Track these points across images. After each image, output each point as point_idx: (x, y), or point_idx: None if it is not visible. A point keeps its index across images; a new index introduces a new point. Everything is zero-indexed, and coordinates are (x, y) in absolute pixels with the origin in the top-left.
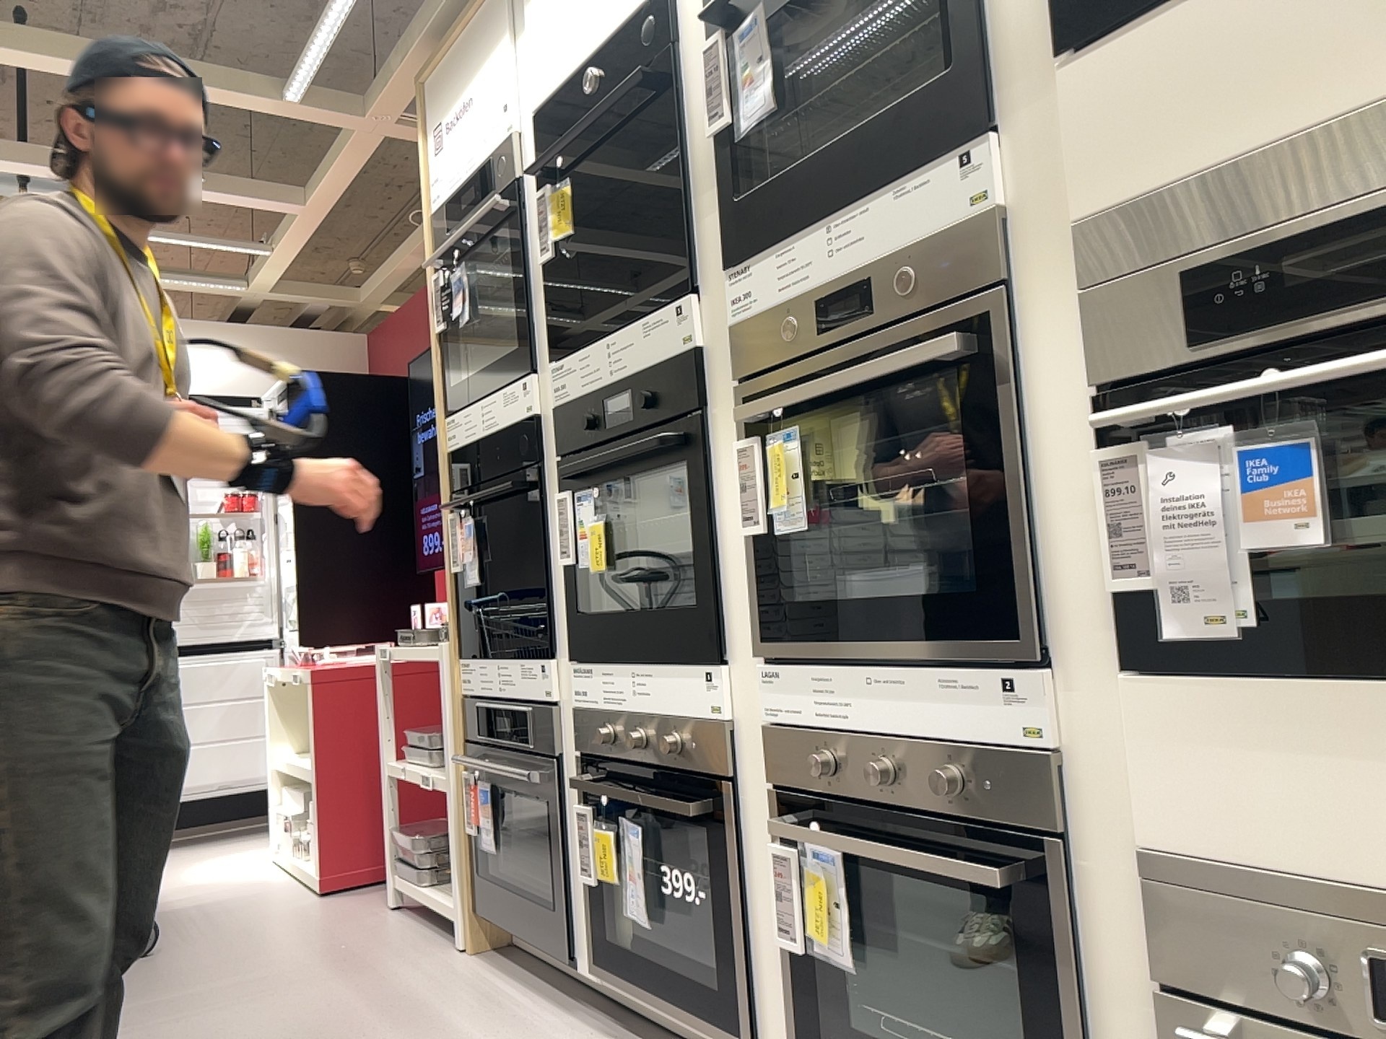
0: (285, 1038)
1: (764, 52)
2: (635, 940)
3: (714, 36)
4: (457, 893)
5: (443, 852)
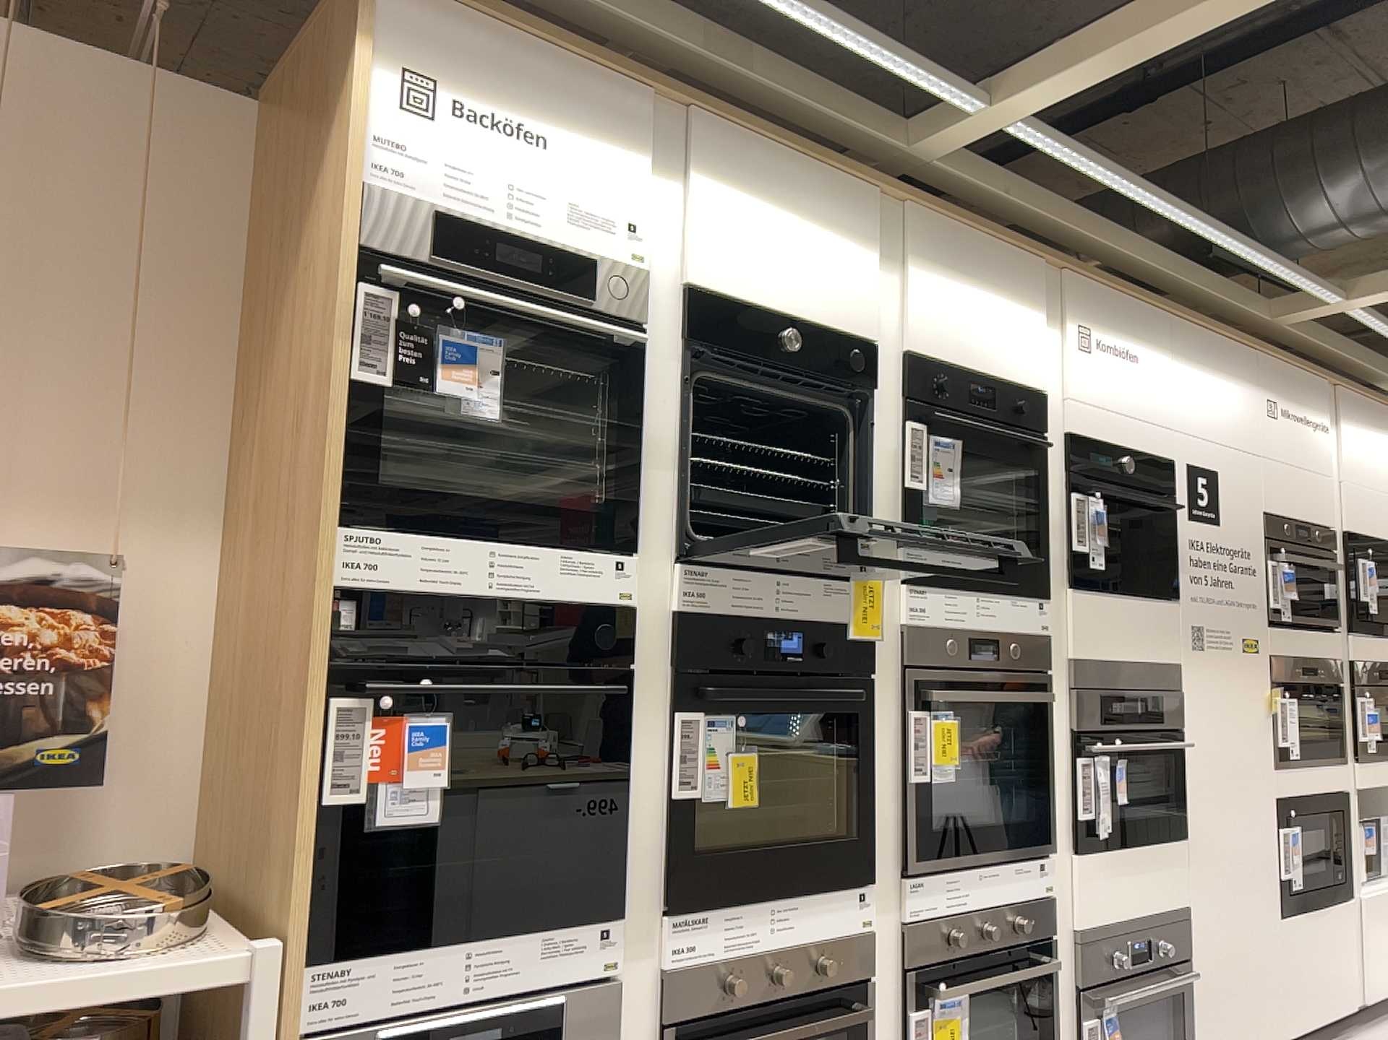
0: None
1: (945, 472)
2: None
3: (910, 428)
4: None
5: None
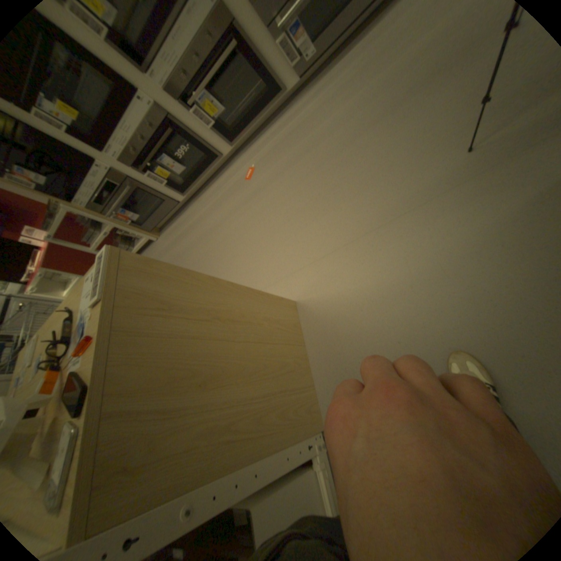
0: None
1: None
2: (183, 179)
3: None
4: (144, 234)
5: (127, 242)
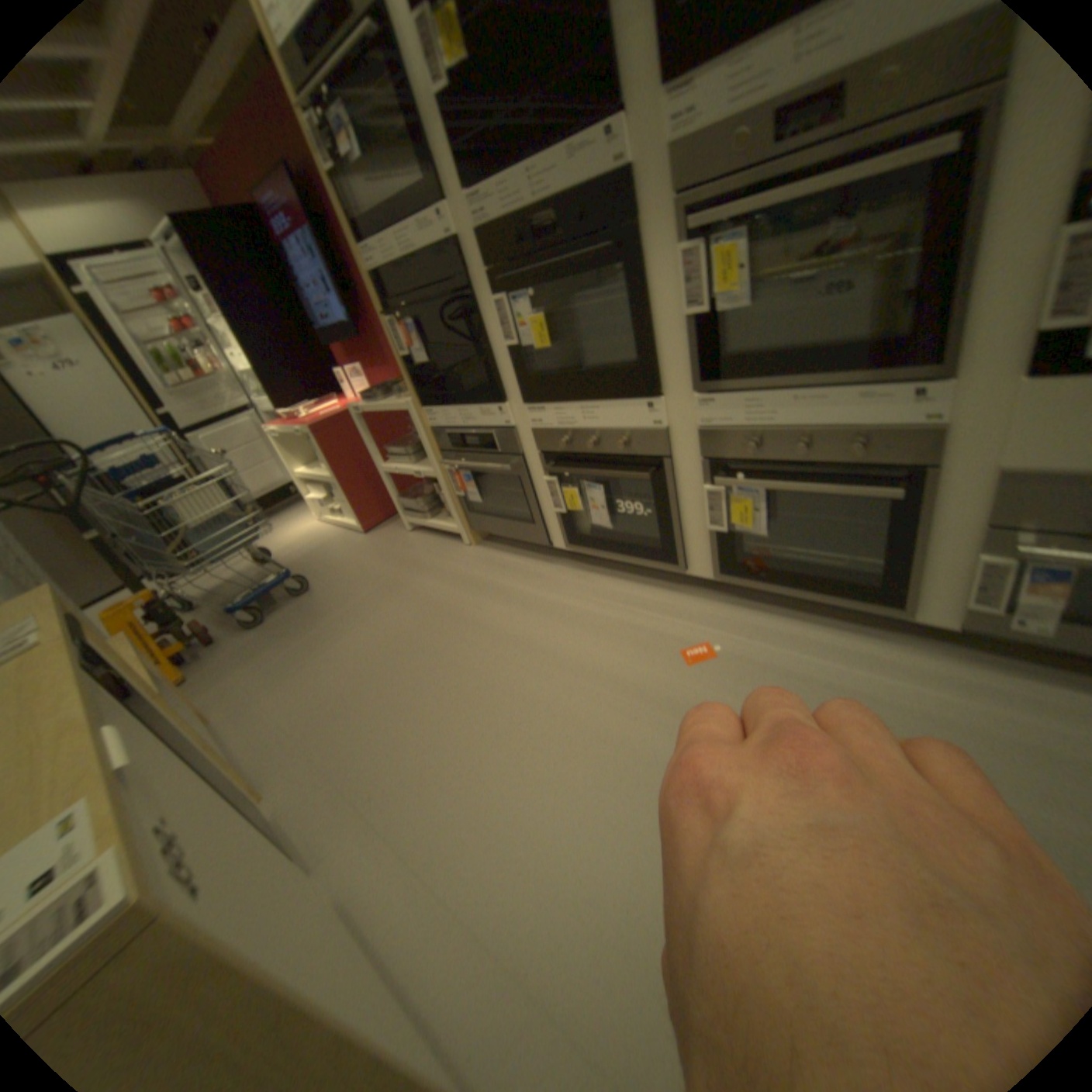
0: (425, 614)
1: None
2: (589, 528)
3: None
4: (459, 521)
5: (431, 501)
